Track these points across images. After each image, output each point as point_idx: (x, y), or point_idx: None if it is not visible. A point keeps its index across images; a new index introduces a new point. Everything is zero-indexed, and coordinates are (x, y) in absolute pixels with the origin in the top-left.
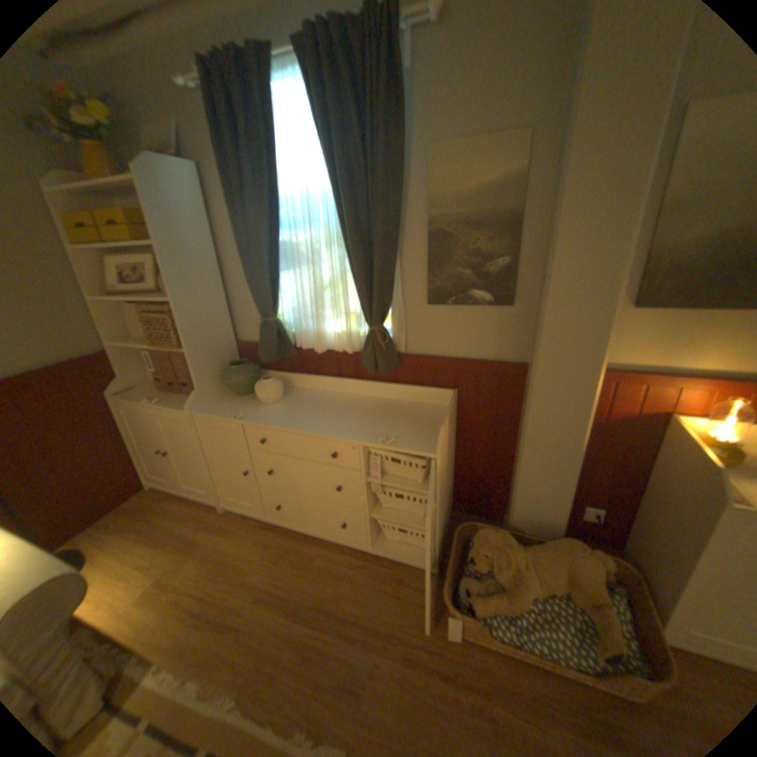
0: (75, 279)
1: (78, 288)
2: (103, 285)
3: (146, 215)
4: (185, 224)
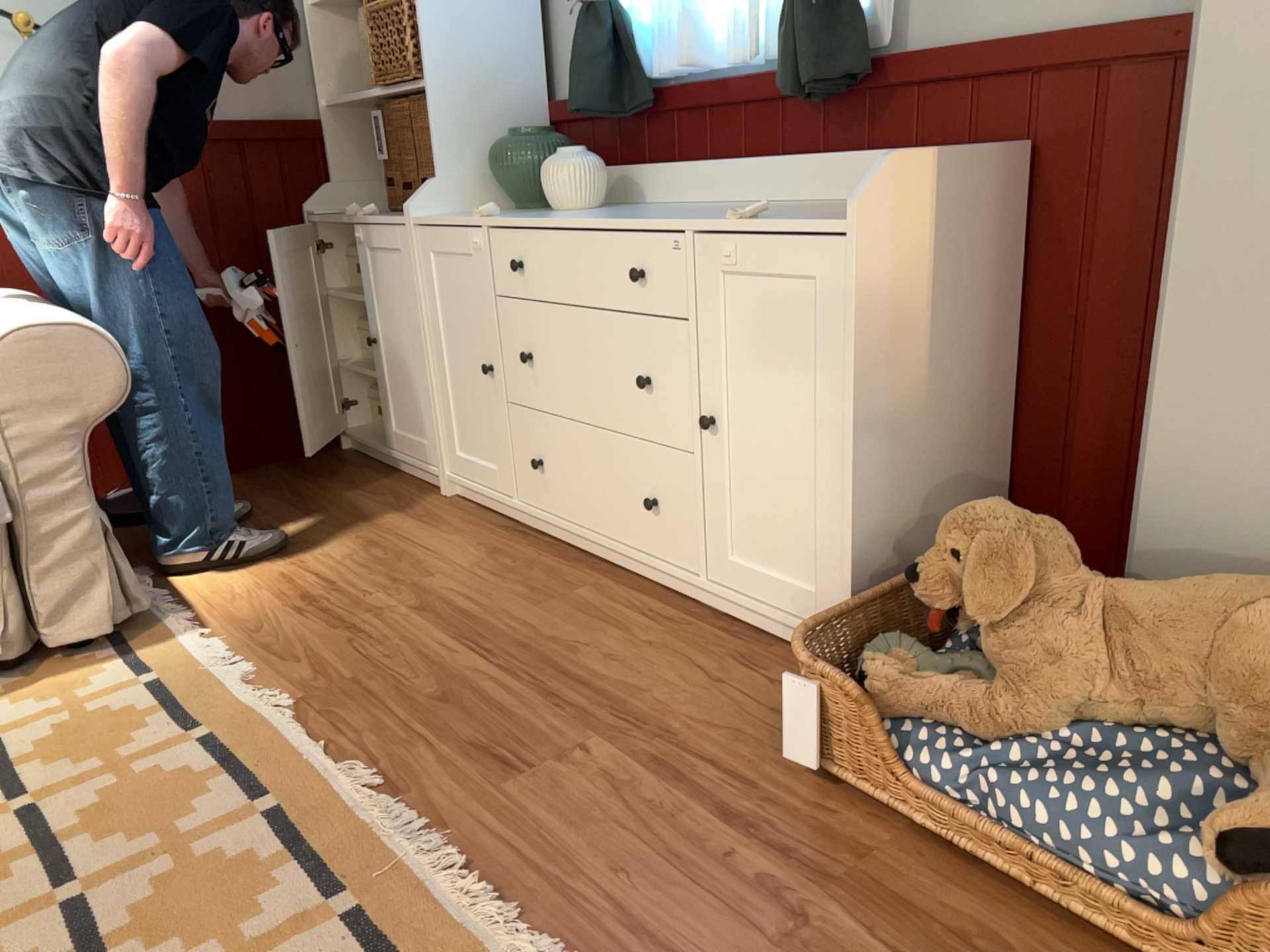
0: None
1: None
2: None
3: None
4: None
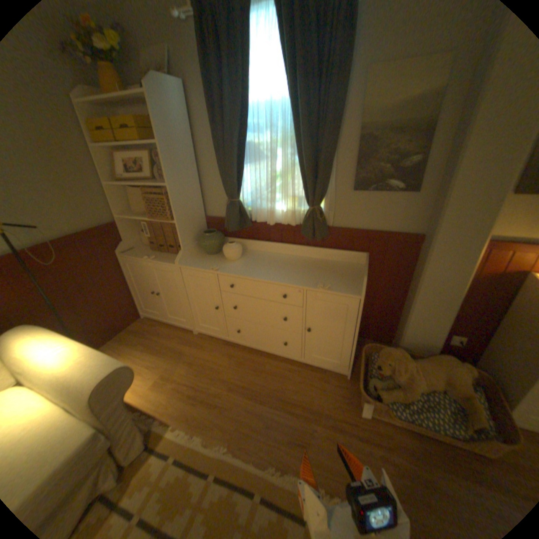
0: (95, 169)
1: (97, 175)
2: (114, 174)
3: (148, 121)
4: (176, 128)
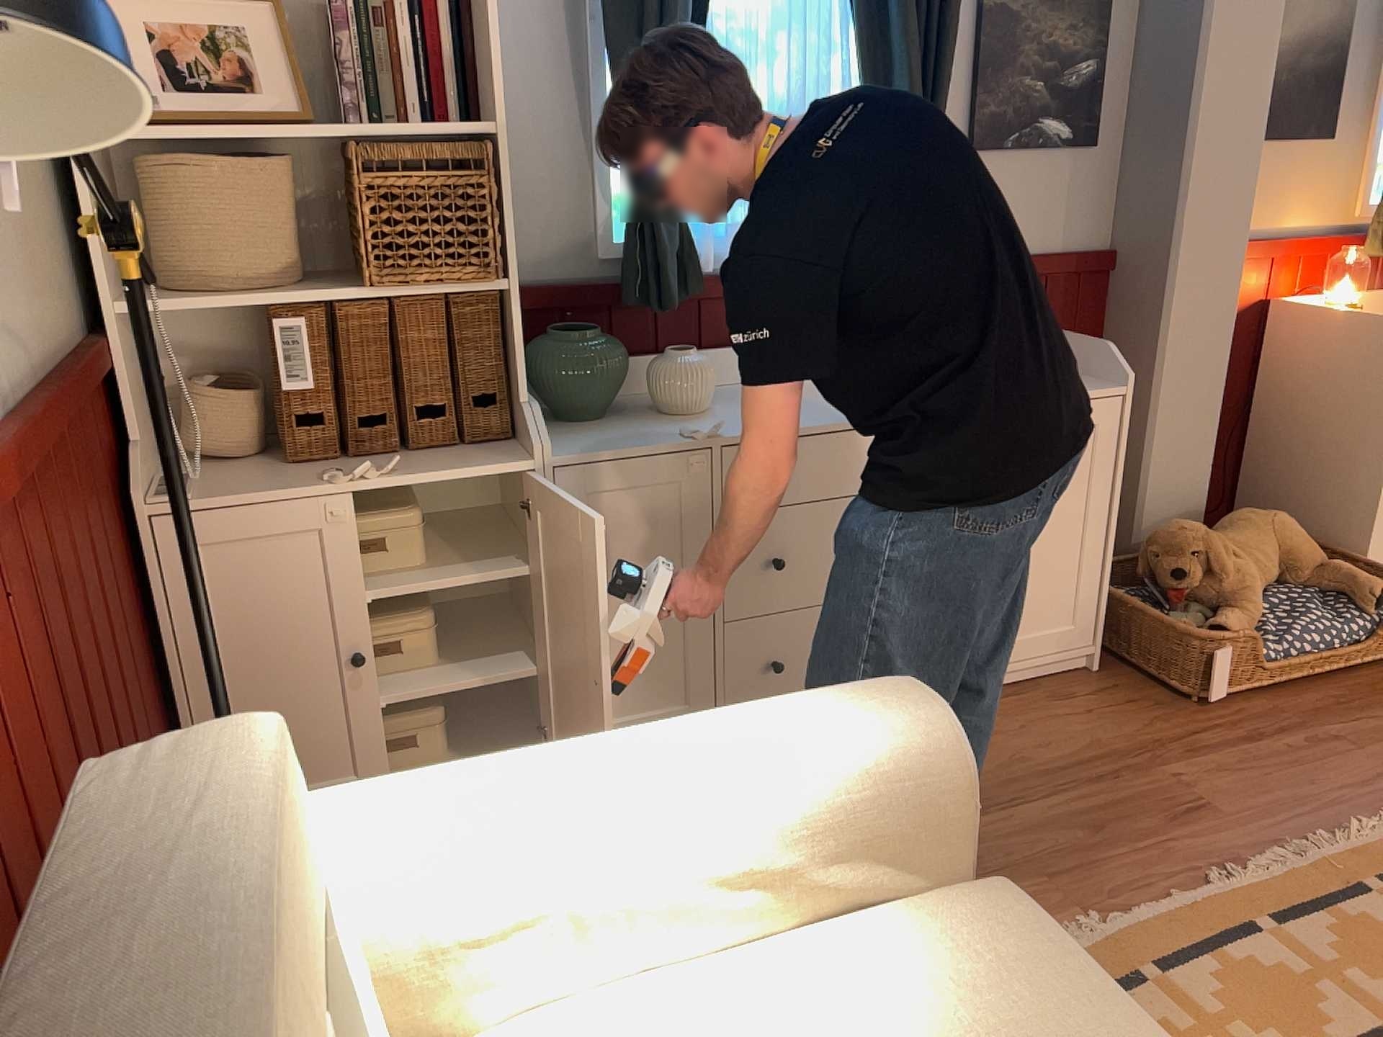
0: None
1: None
2: None
3: None
4: None
